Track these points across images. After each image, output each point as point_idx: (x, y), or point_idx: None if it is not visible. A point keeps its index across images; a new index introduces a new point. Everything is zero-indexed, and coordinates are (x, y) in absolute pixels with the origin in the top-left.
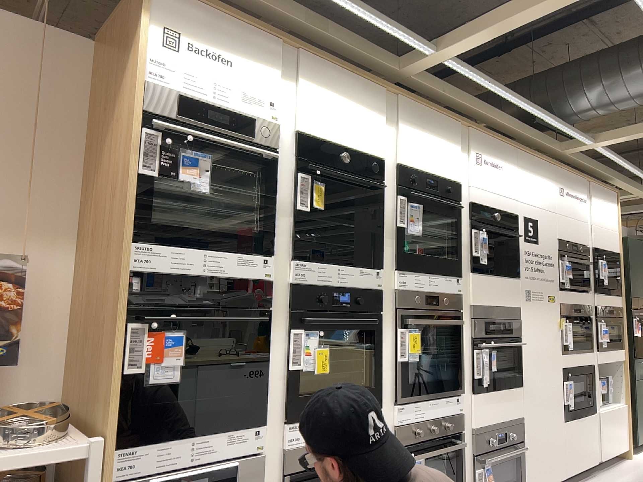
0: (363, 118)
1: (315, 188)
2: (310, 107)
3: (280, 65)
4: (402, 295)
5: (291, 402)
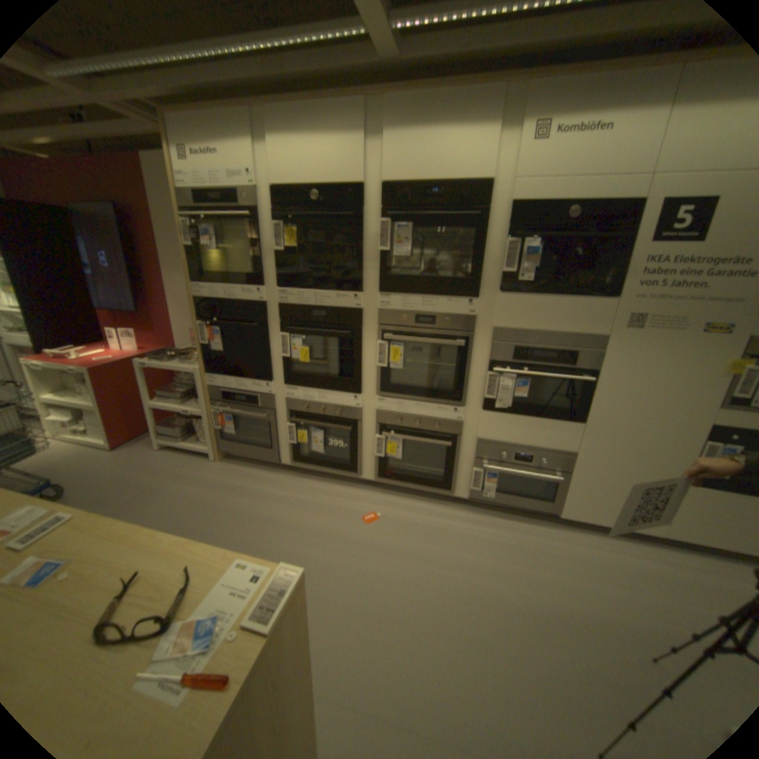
0: (334, 141)
1: (283, 231)
2: (275, 155)
3: (244, 126)
4: (390, 317)
5: (285, 379)
